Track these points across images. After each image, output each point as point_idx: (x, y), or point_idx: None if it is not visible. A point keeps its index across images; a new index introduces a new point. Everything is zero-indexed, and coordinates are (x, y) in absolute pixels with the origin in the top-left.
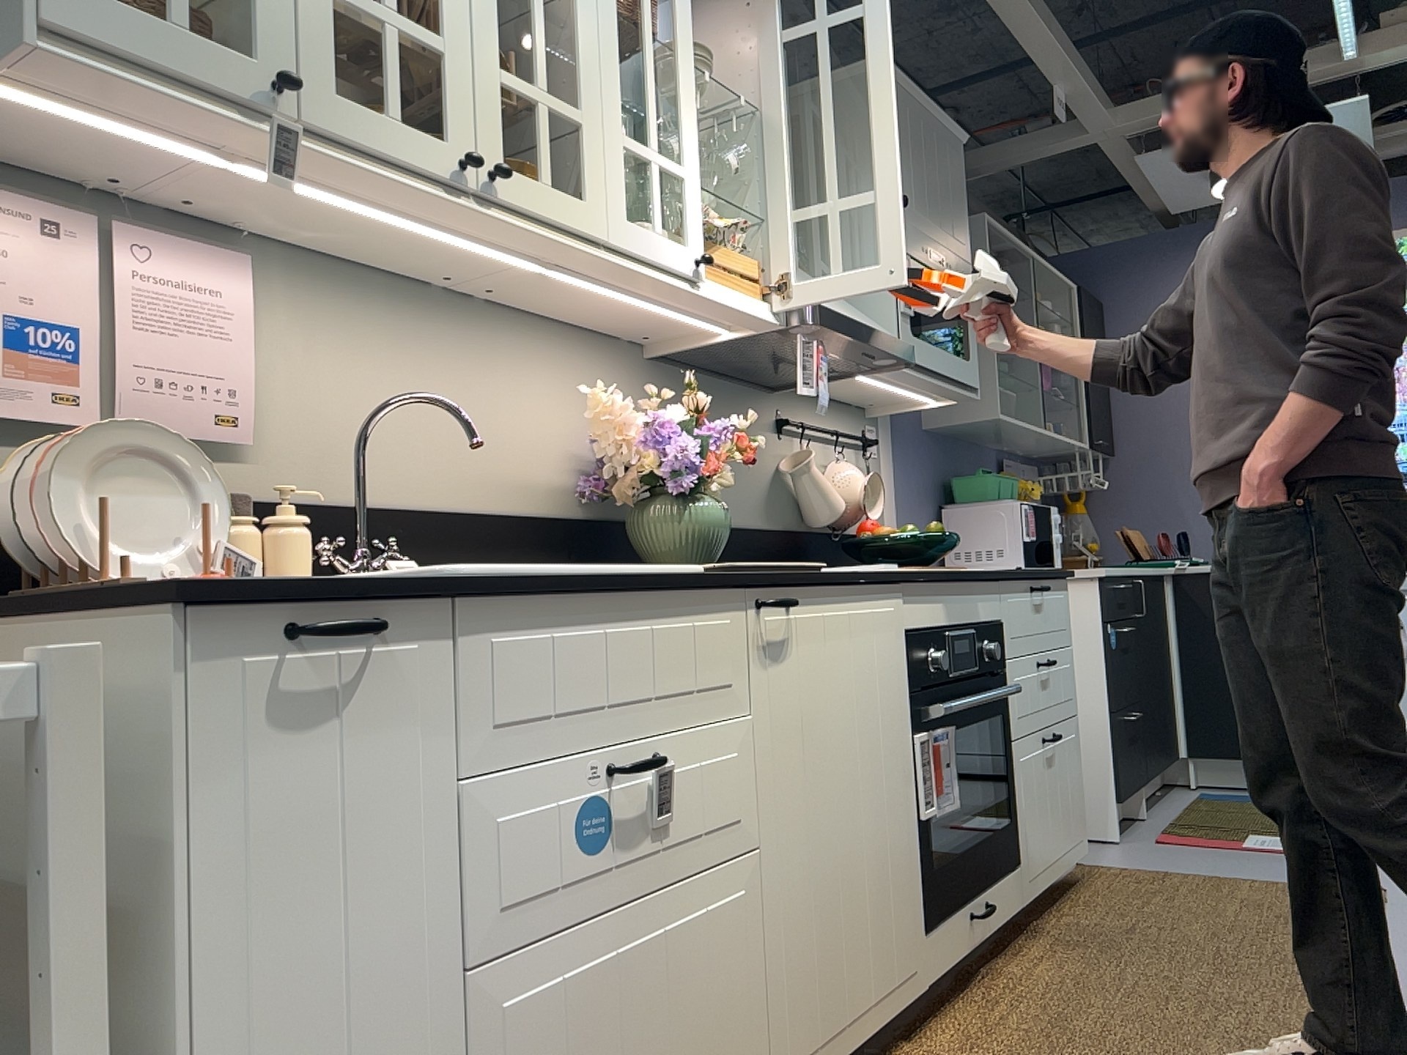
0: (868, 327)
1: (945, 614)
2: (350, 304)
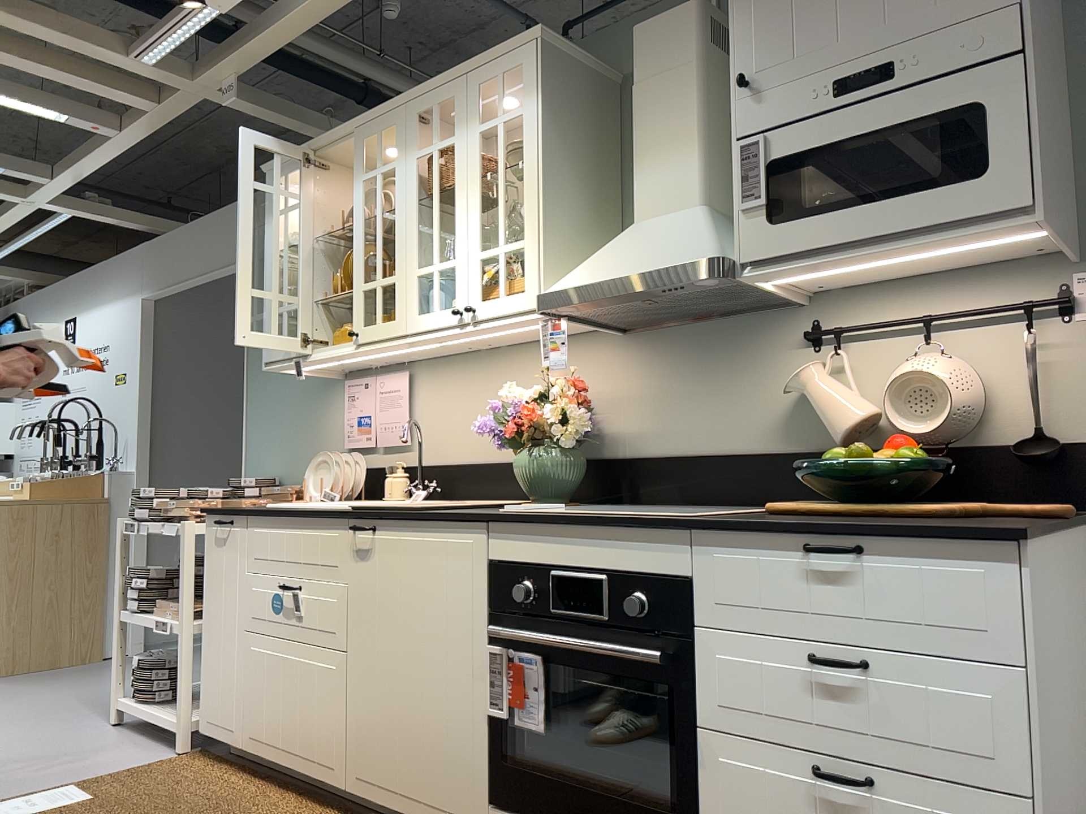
0: (612, 279)
1: (550, 554)
2: (445, 373)
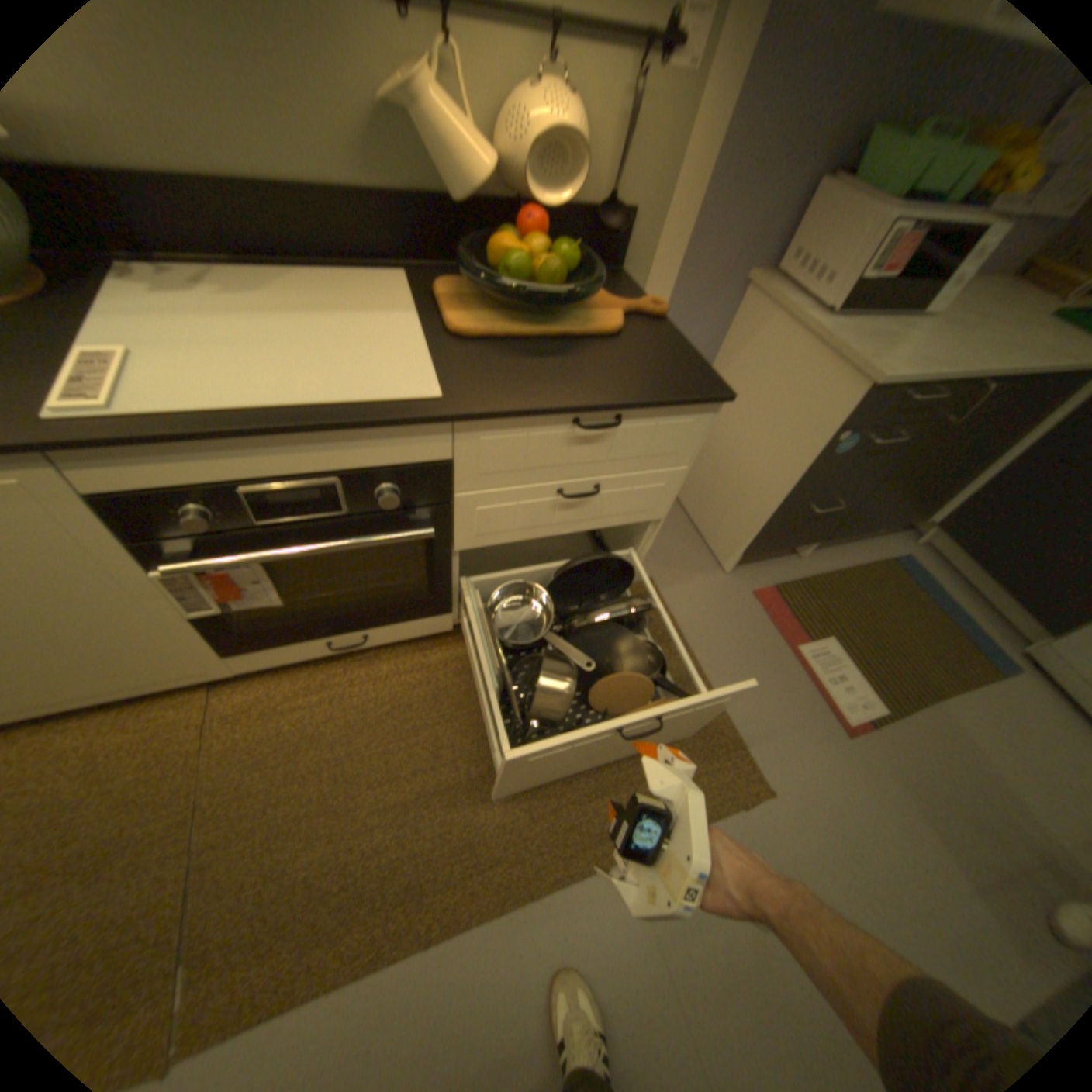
0: None
1: (224, 468)
2: None
